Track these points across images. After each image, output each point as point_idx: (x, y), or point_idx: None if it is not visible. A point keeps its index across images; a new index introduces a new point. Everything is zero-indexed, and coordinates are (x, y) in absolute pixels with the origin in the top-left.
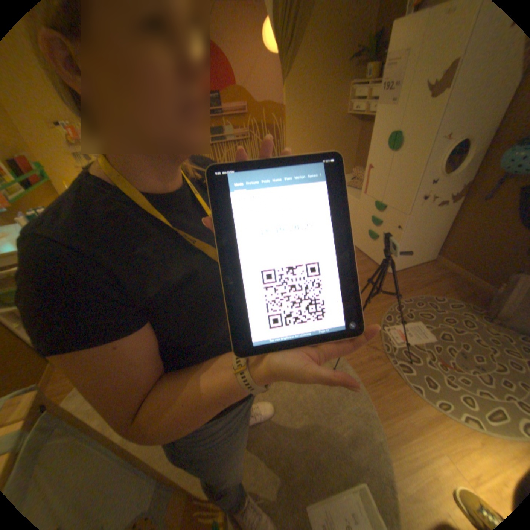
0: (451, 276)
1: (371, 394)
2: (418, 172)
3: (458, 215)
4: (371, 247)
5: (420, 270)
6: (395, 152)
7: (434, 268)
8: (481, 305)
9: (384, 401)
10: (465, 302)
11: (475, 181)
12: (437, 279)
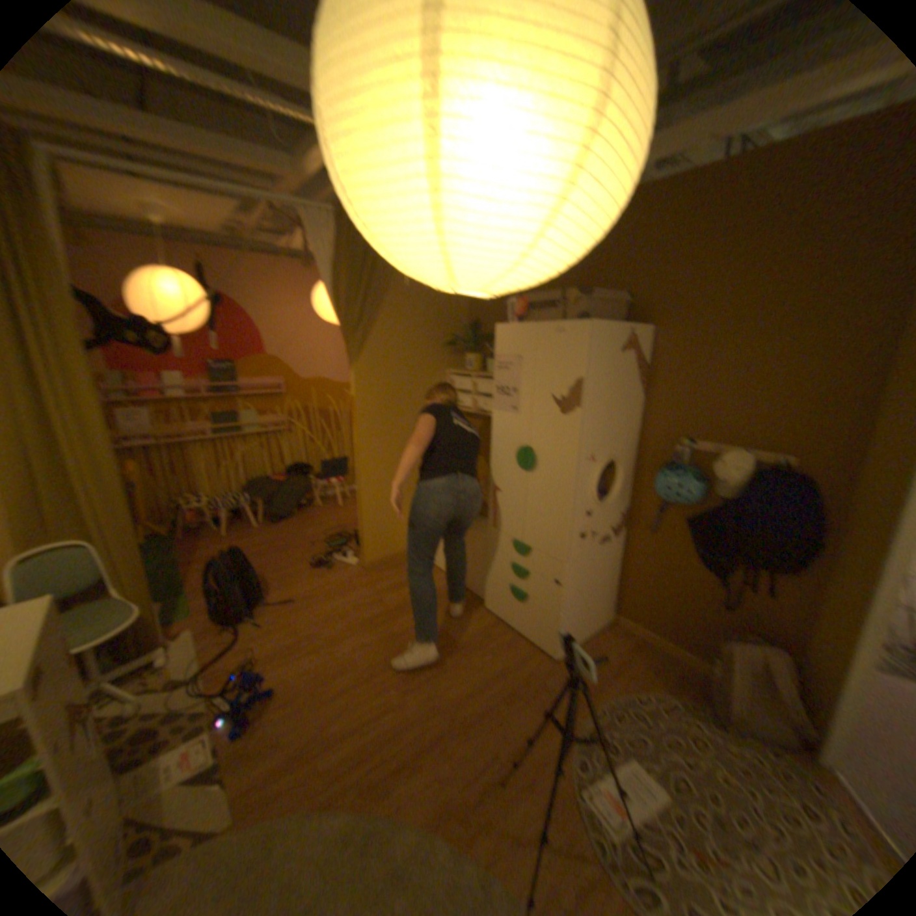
0: (644, 651)
1: None
2: (567, 504)
3: (626, 554)
4: (520, 616)
5: (600, 647)
6: (529, 474)
7: (617, 639)
8: (700, 699)
9: None
10: (678, 700)
11: (633, 508)
12: (627, 661)
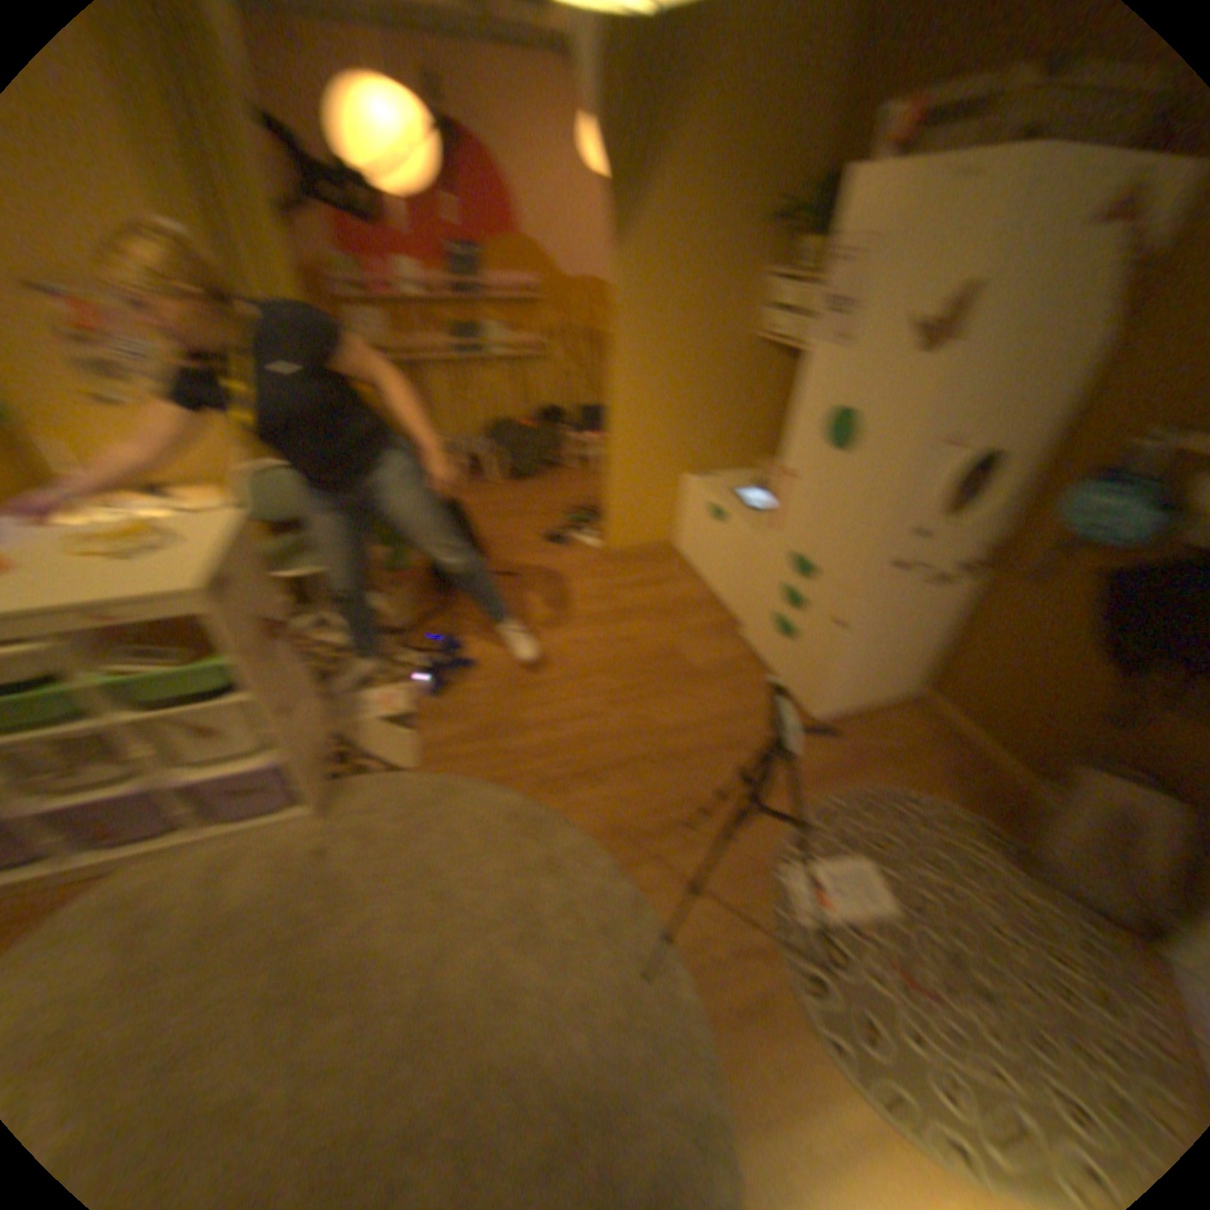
0: (948, 741)
1: (724, 1053)
2: (881, 508)
3: (971, 605)
4: (777, 652)
5: (882, 718)
6: (837, 453)
7: (913, 715)
8: (1005, 821)
9: (751, 1075)
10: (970, 811)
11: (1008, 536)
12: (915, 745)
